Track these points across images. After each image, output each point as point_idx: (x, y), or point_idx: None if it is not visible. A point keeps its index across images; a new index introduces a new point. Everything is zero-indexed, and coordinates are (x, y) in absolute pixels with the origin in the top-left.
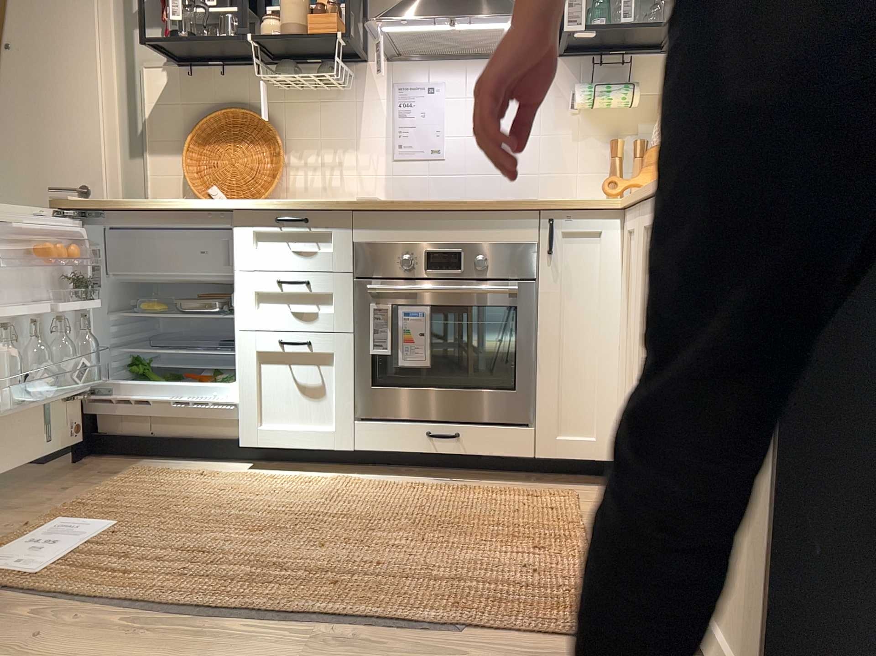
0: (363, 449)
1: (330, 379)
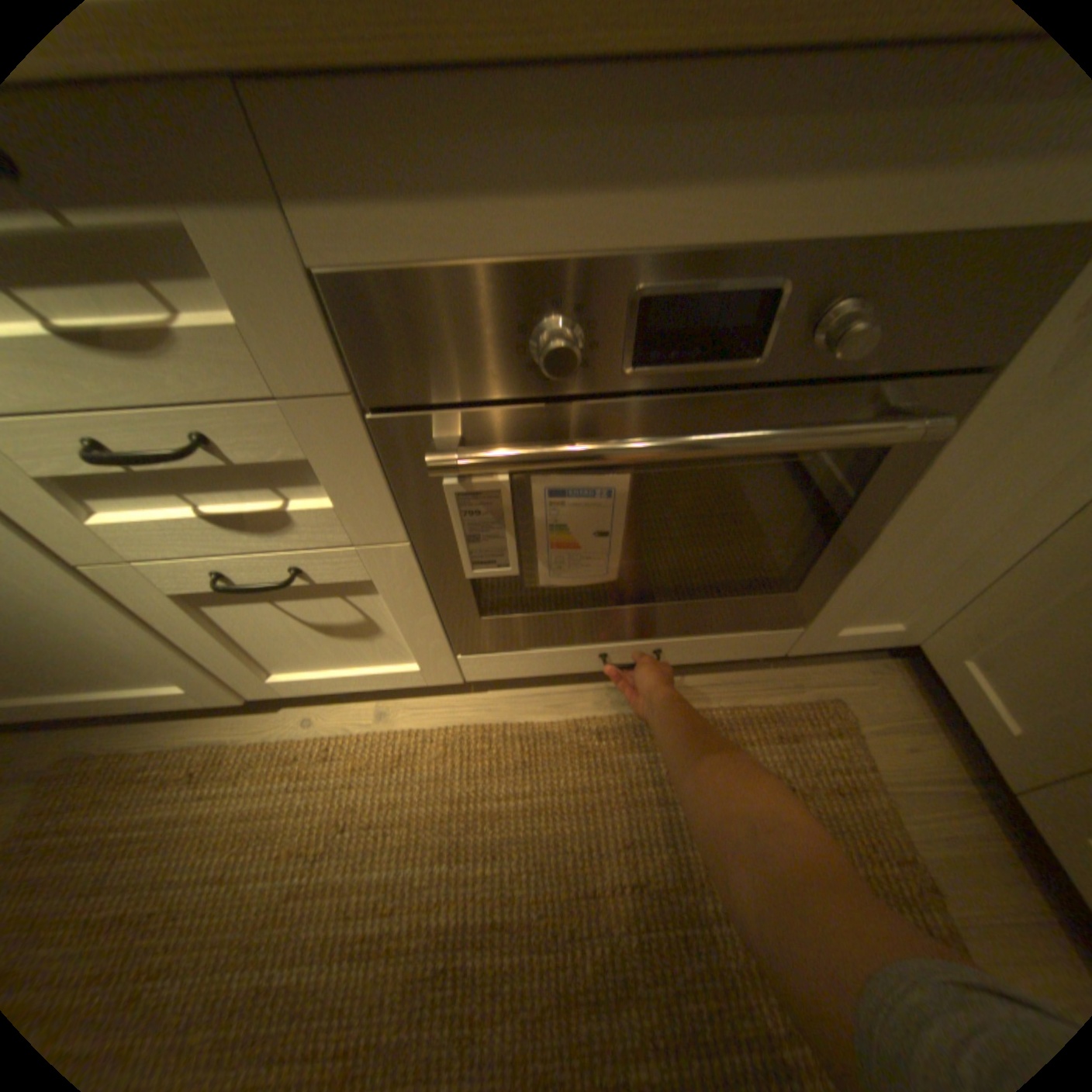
0: (478, 674)
1: (379, 605)
